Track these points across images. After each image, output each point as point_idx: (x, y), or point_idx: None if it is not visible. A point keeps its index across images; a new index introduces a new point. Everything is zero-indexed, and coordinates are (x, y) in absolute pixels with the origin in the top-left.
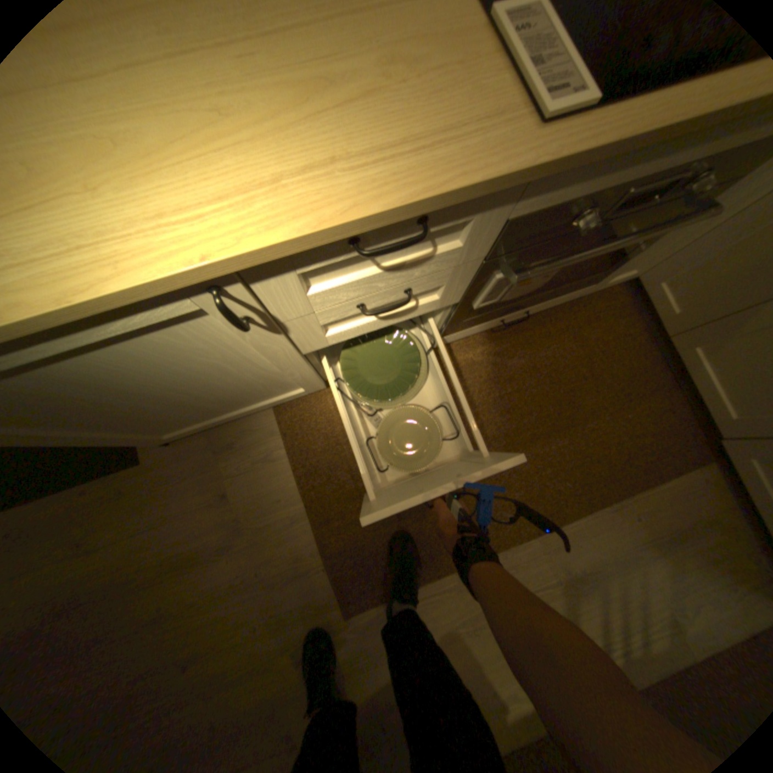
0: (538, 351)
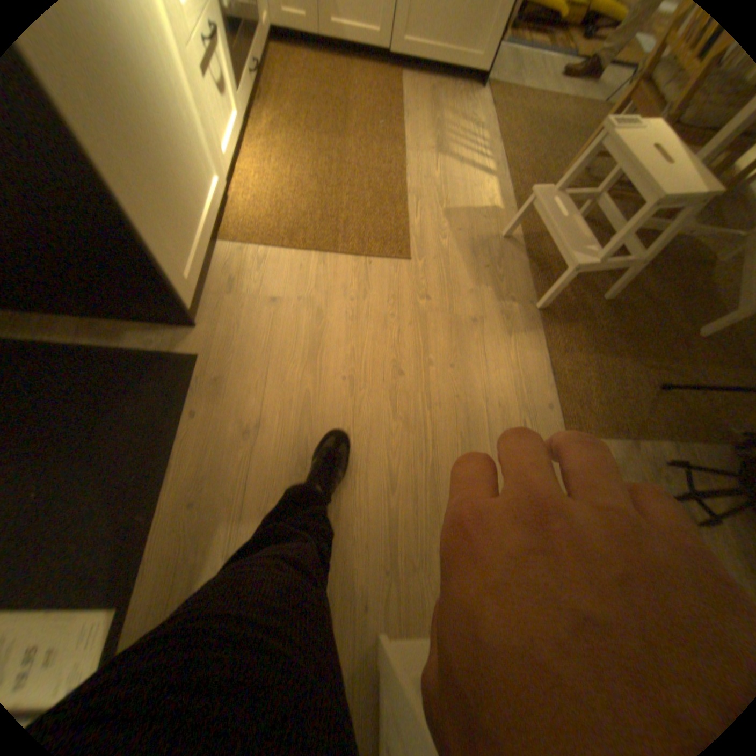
0: (285, 93)
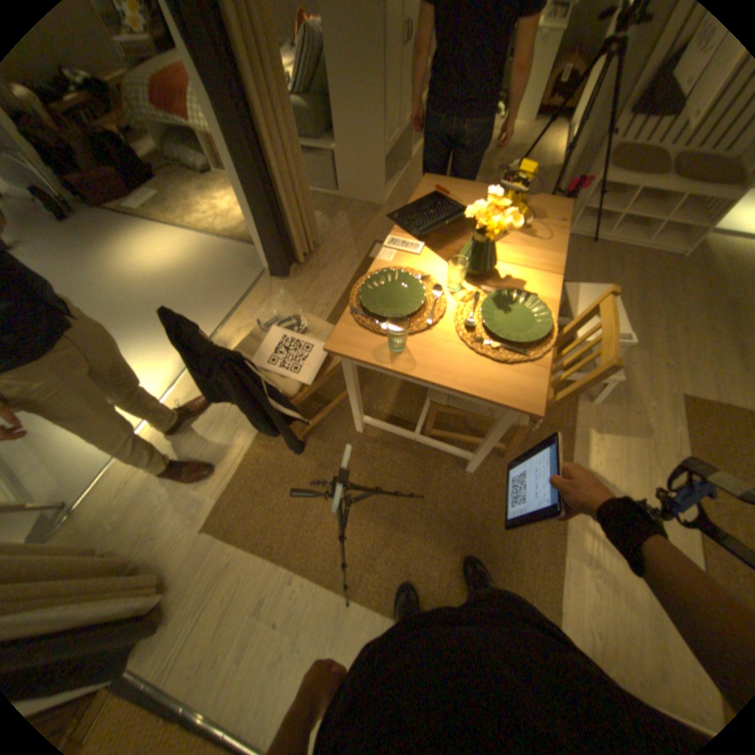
0: None
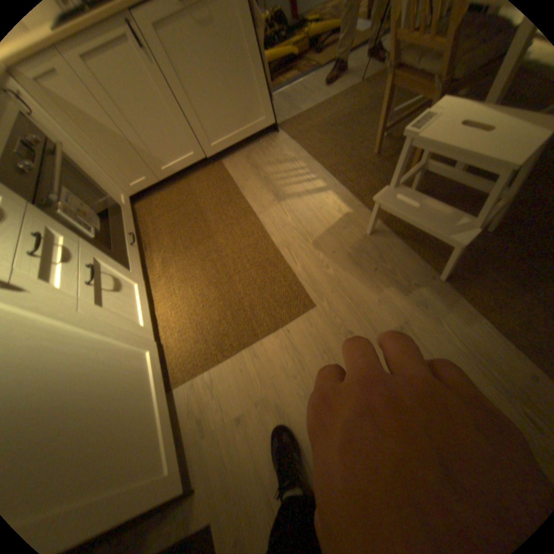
0: (162, 235)
